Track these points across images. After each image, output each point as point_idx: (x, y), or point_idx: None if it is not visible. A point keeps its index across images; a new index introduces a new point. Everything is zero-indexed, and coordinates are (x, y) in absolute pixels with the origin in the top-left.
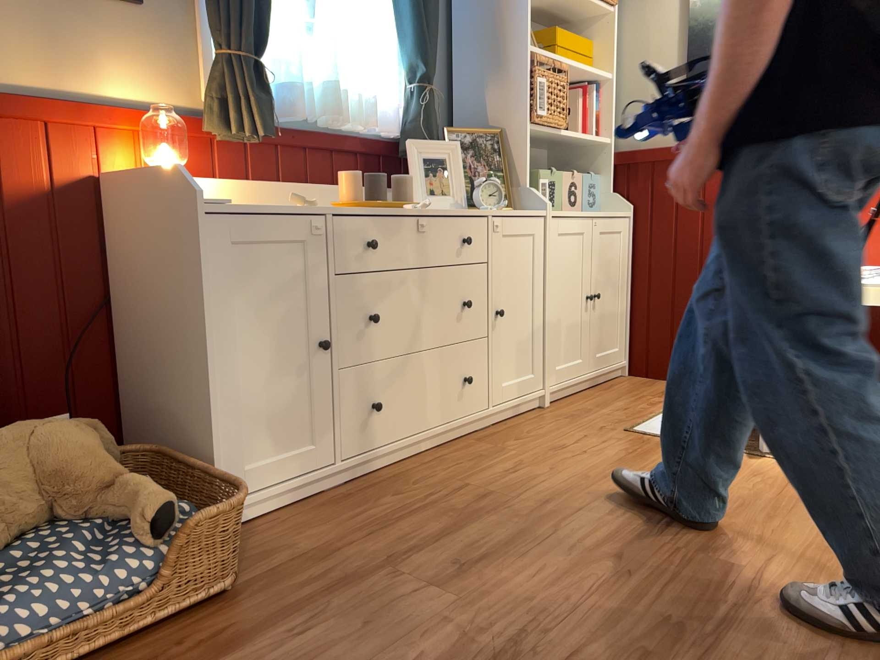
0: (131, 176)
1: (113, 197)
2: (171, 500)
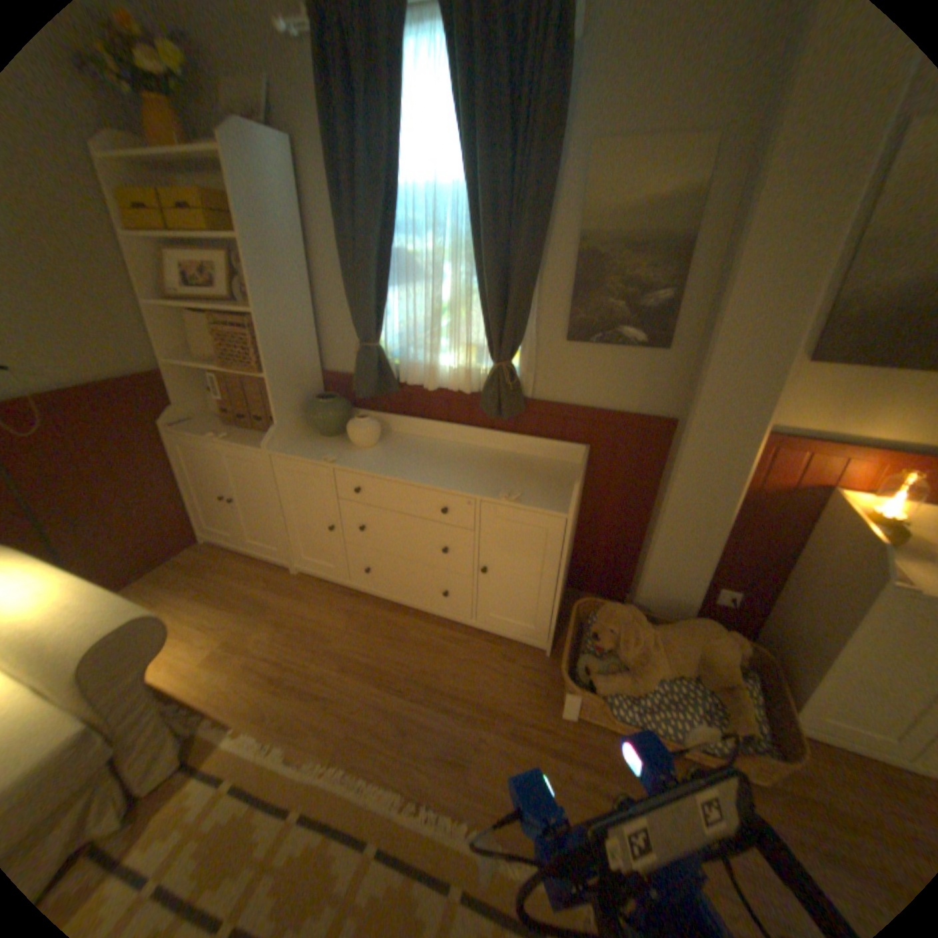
0: (852, 512)
1: (834, 509)
2: (755, 733)
